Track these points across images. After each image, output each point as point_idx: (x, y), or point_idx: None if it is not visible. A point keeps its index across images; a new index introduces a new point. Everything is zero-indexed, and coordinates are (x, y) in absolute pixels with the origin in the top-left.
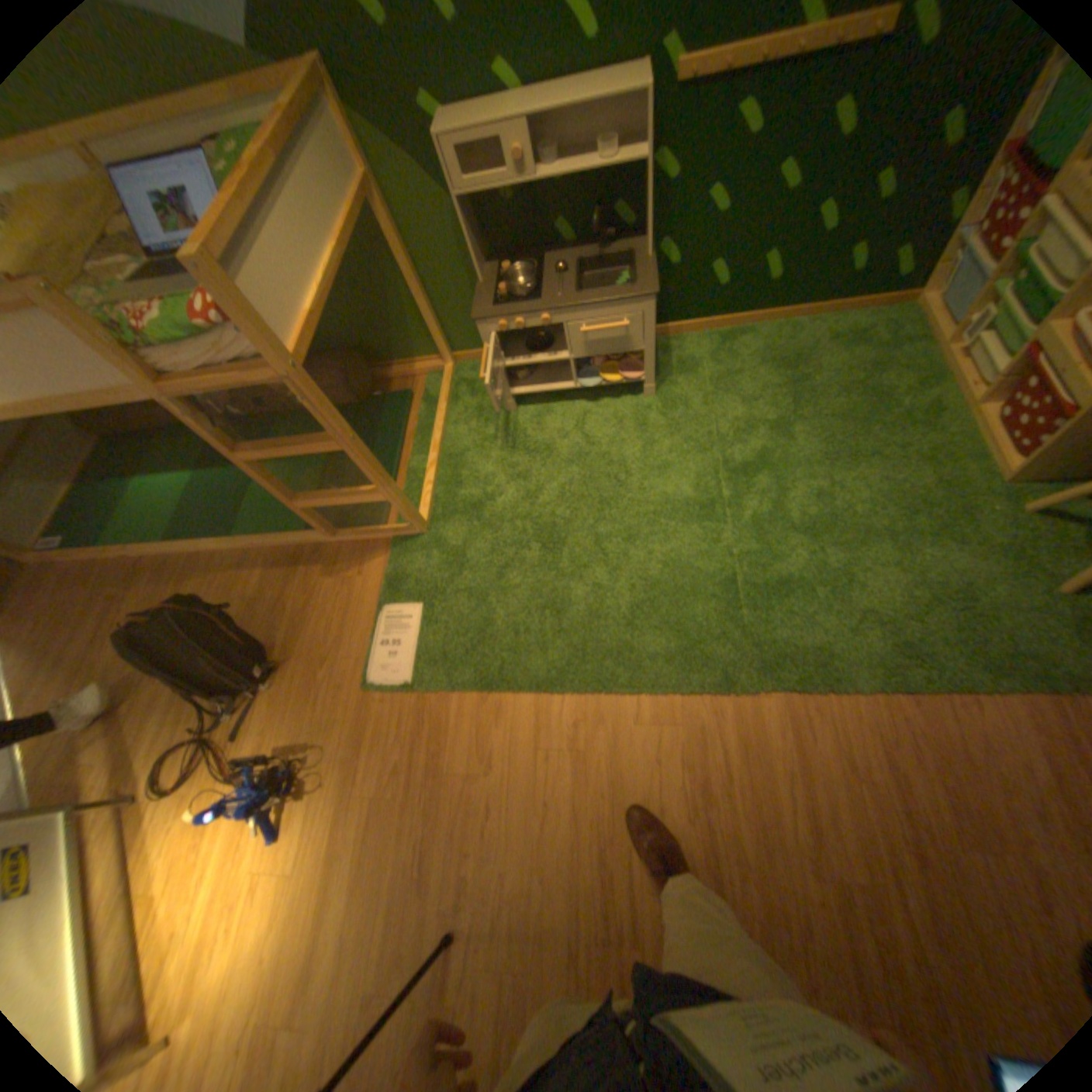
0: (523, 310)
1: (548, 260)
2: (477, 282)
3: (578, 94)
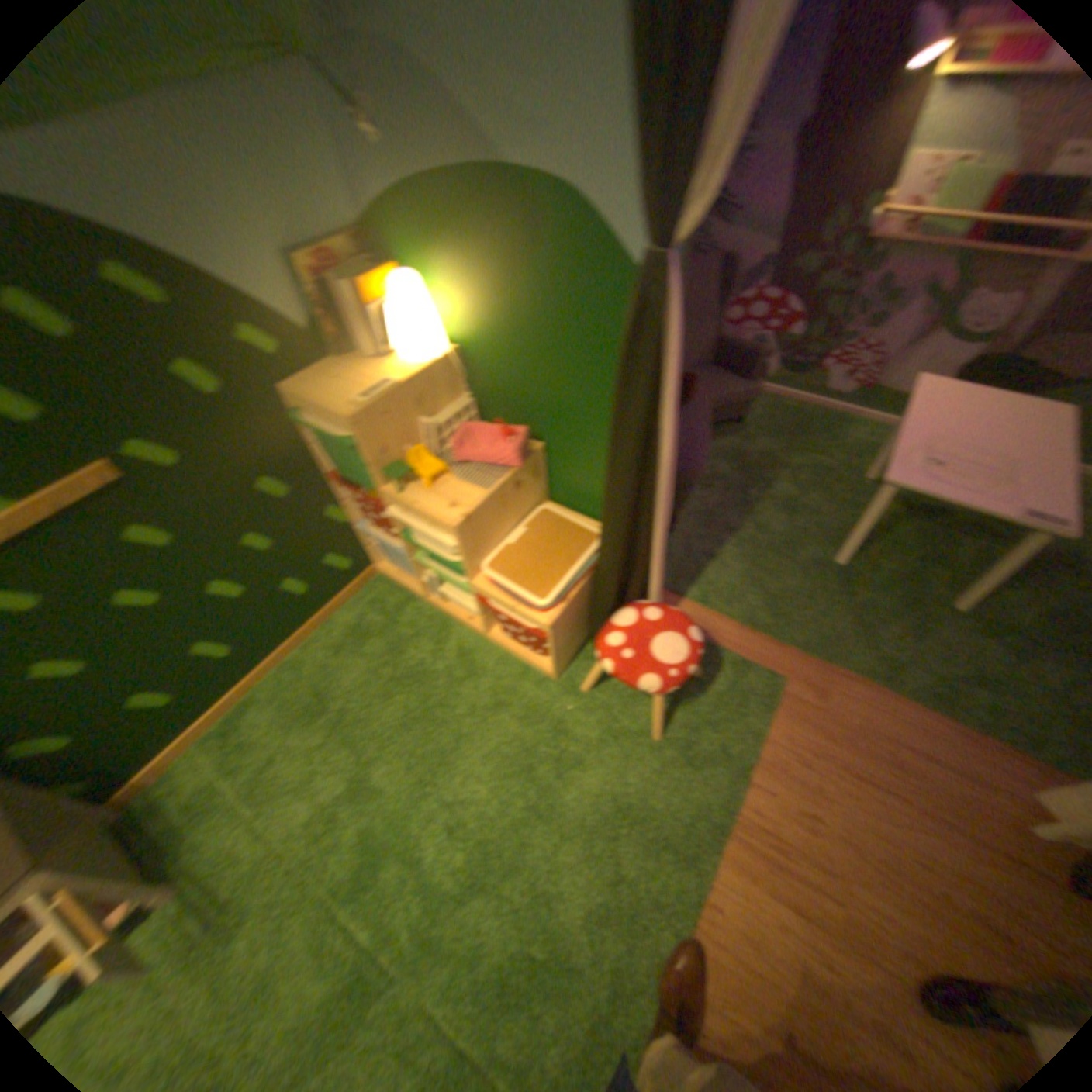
0: None
1: None
2: None
3: None
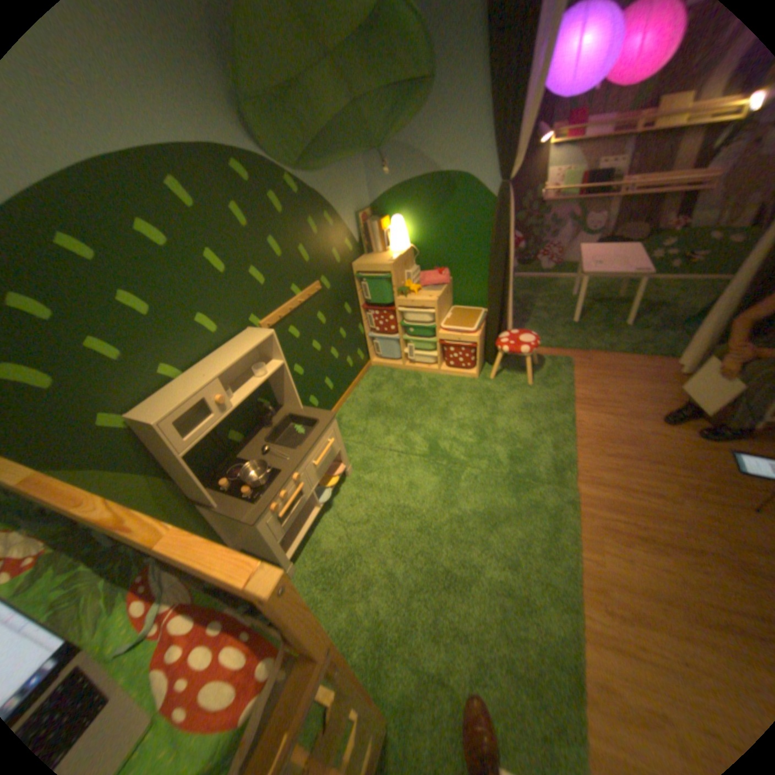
0: (278, 483)
1: (242, 455)
2: (208, 509)
3: (235, 353)
